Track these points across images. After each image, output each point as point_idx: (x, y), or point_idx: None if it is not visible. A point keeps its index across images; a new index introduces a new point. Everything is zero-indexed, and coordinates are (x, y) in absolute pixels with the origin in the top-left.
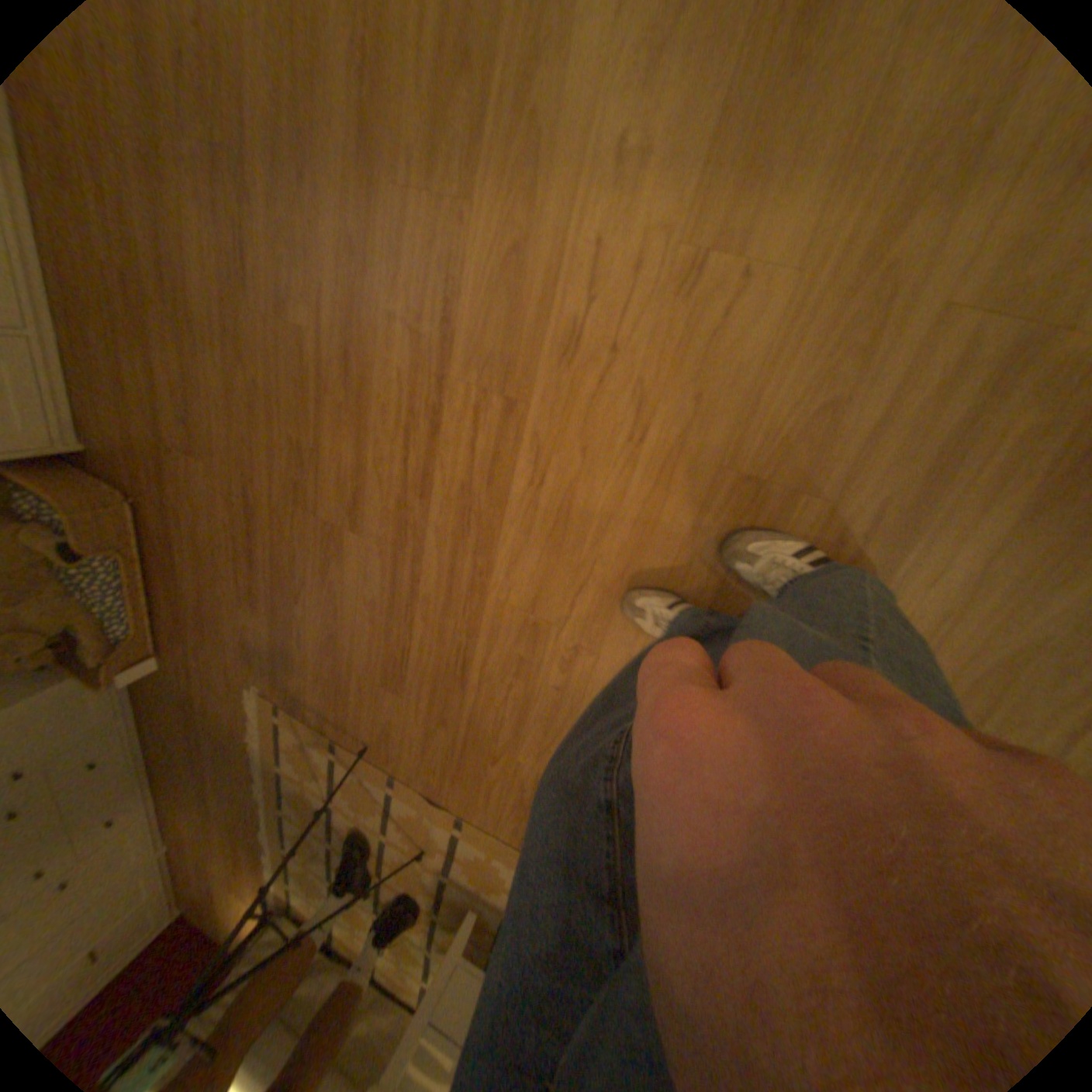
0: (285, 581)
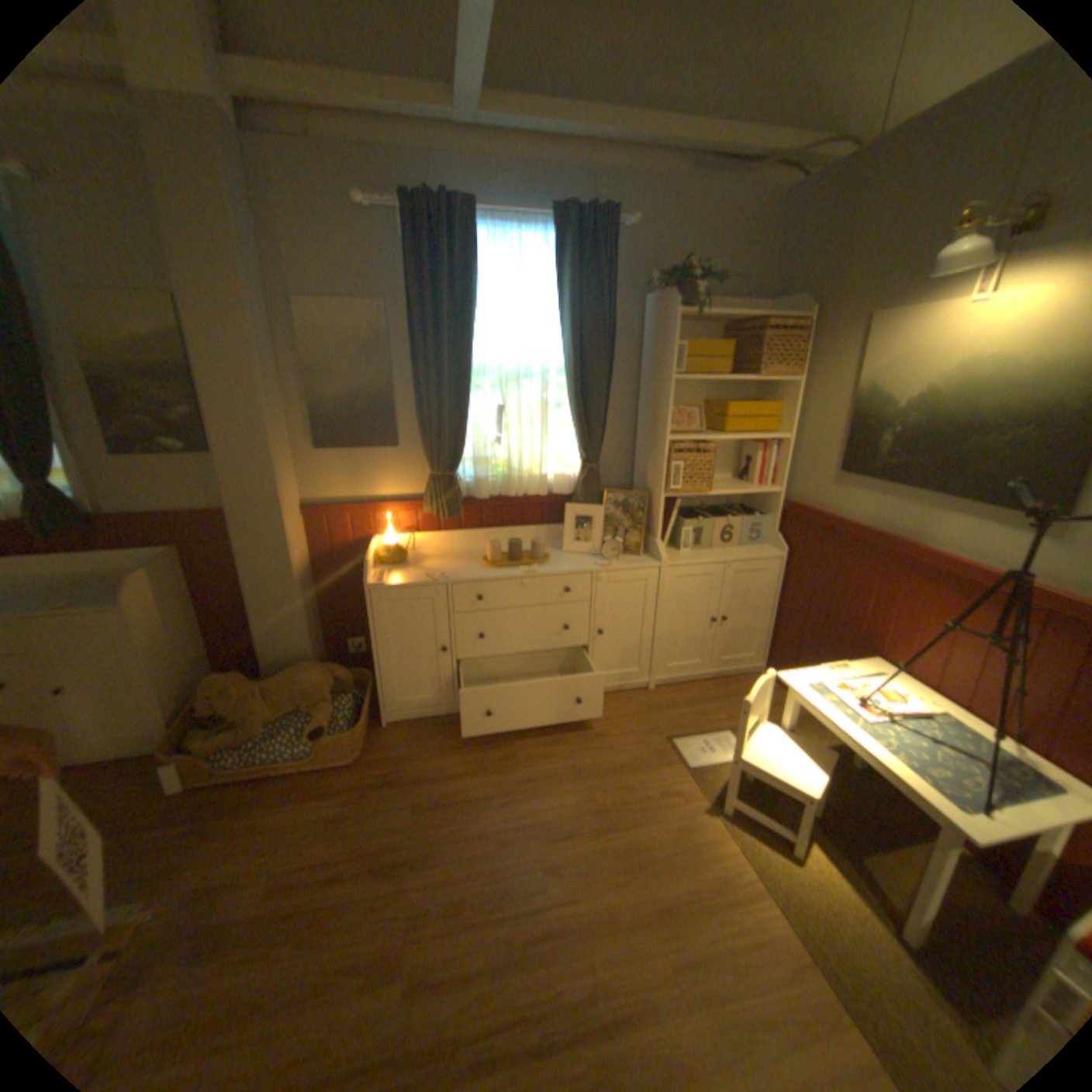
0: (319, 938)
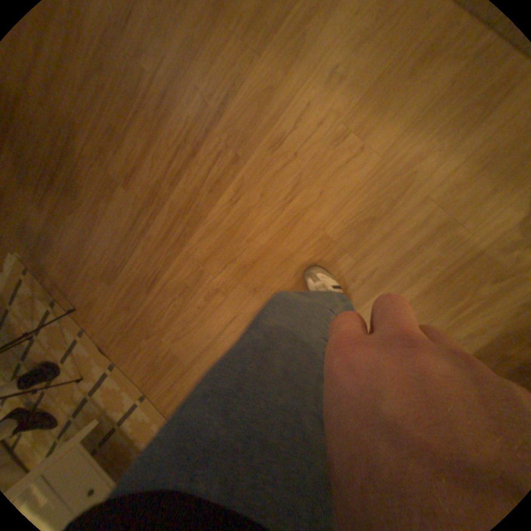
0: (70, 200)
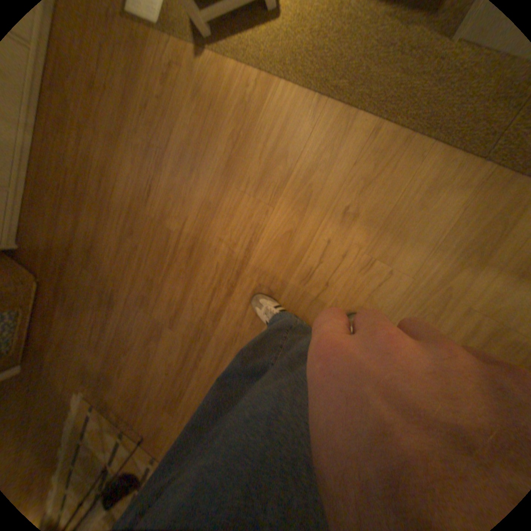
0: (122, 344)
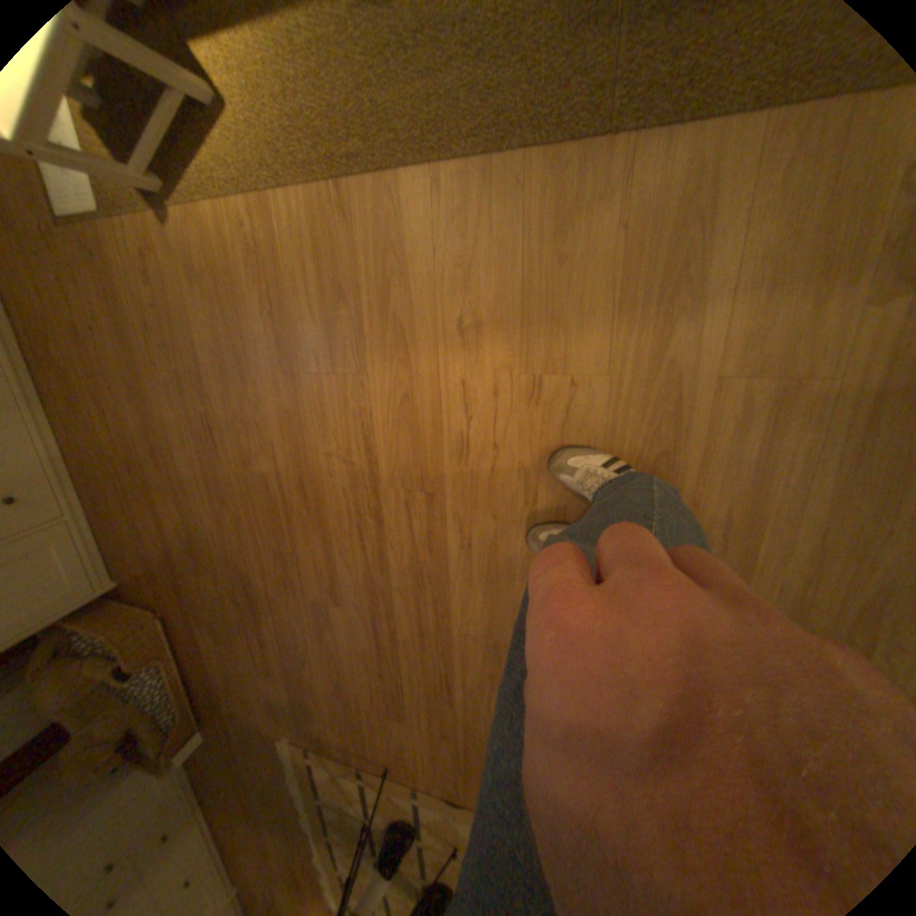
0: (291, 650)
